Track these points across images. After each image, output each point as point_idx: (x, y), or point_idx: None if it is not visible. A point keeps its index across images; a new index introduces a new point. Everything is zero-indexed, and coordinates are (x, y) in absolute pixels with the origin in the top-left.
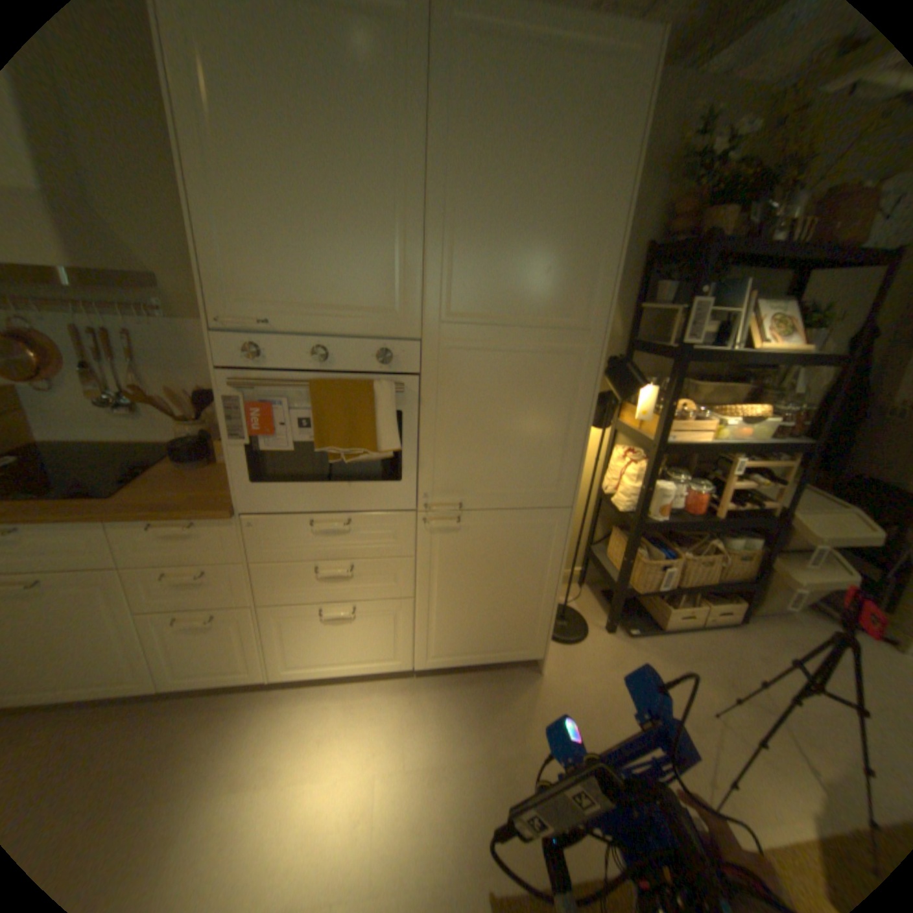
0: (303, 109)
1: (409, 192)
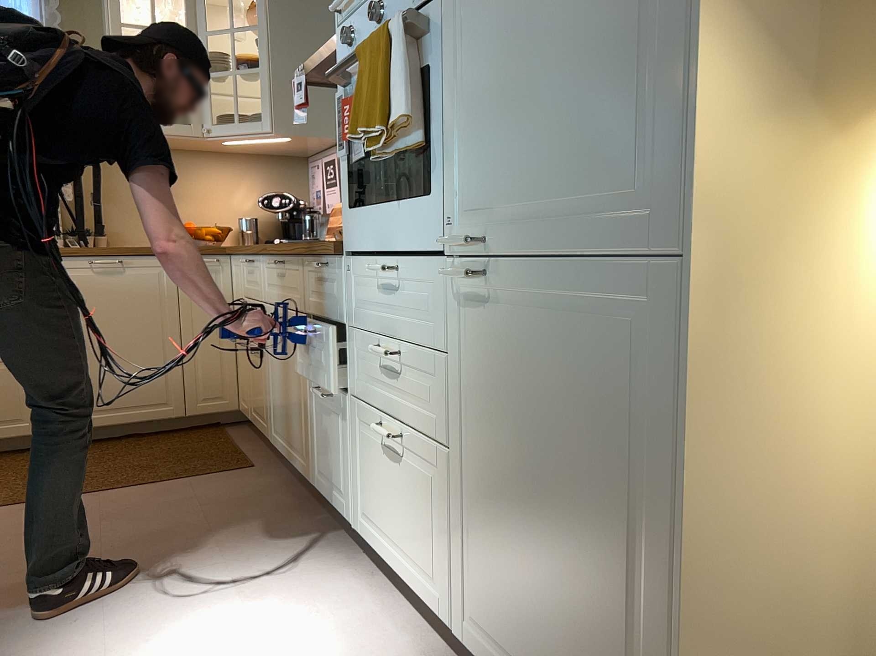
0: None
1: None
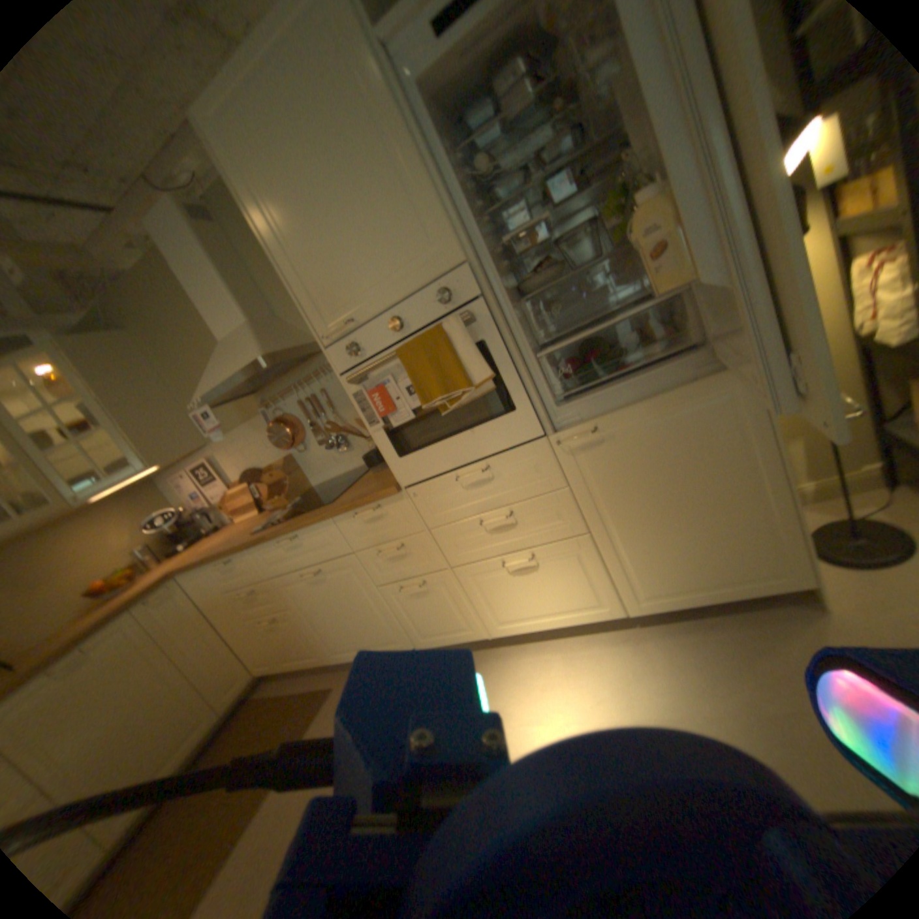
0: (300, 133)
1: (394, 130)
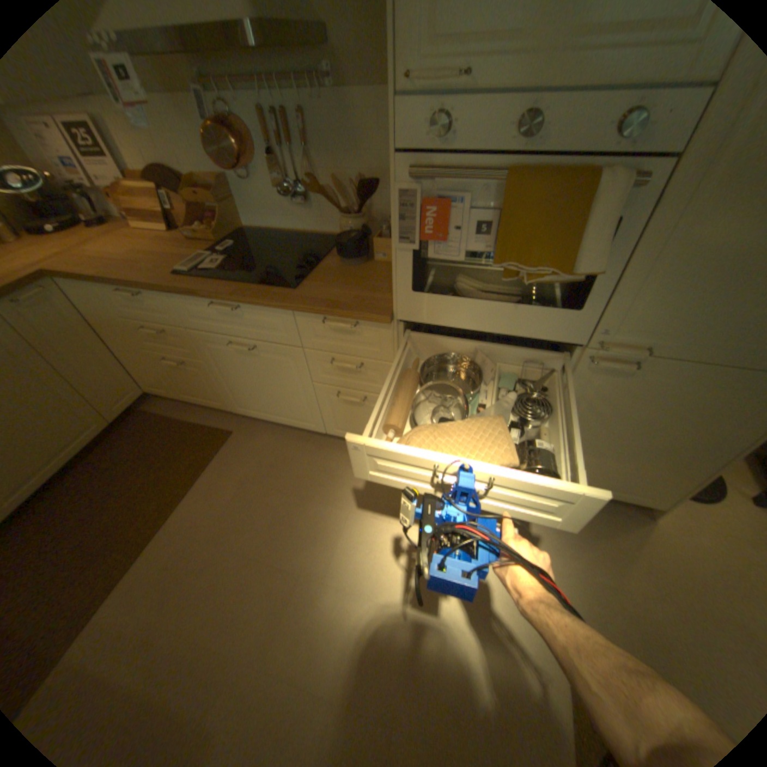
0: None
1: None
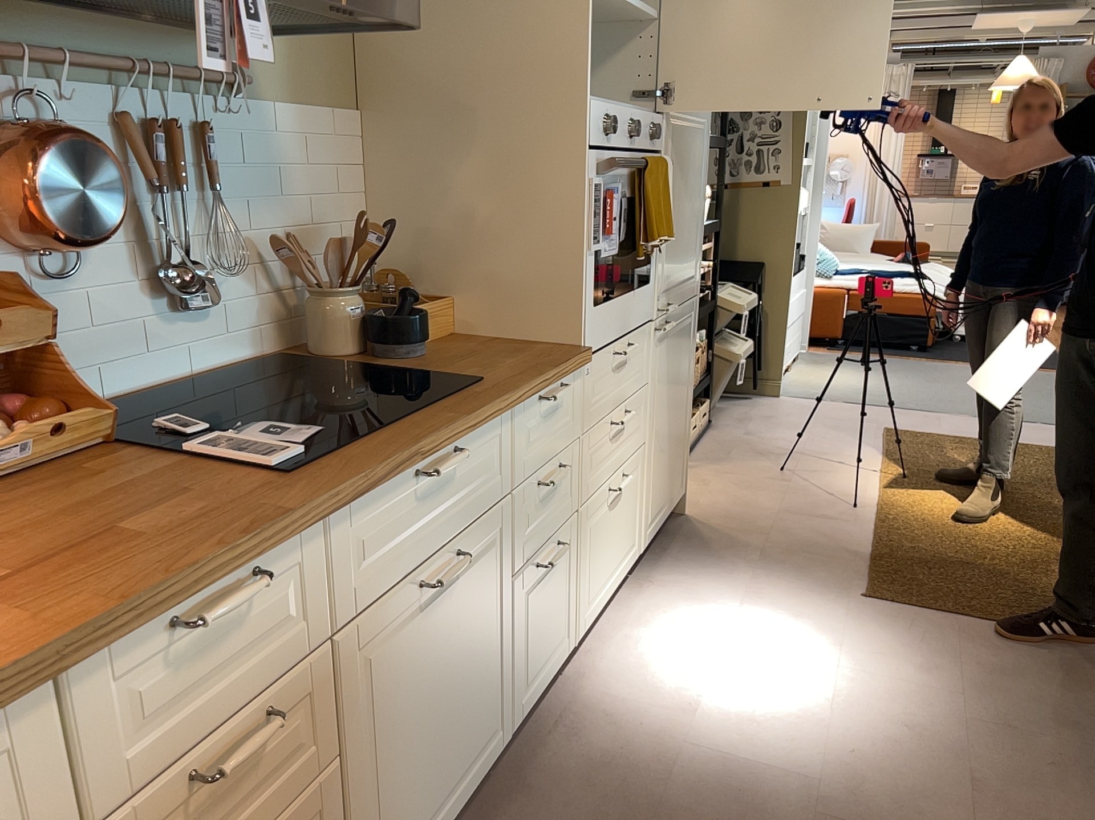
0: None
1: None
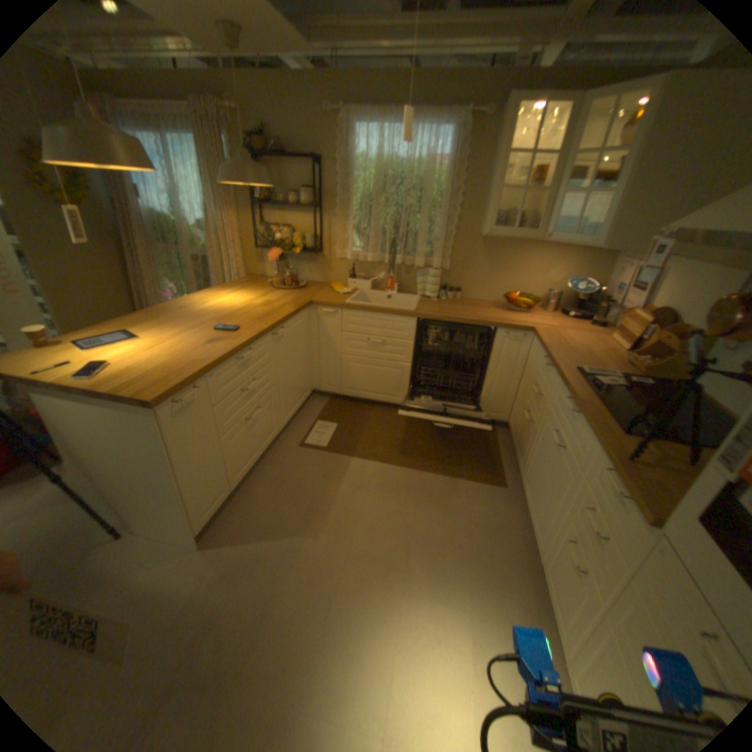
0: None
1: None
